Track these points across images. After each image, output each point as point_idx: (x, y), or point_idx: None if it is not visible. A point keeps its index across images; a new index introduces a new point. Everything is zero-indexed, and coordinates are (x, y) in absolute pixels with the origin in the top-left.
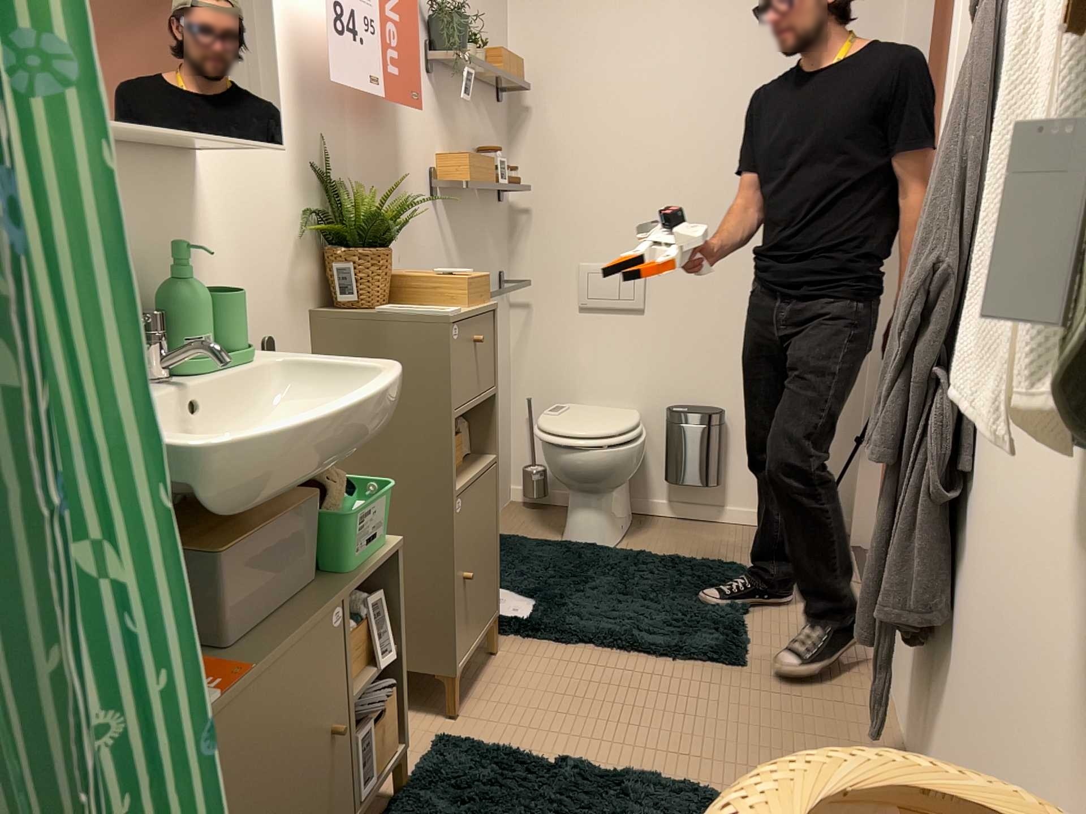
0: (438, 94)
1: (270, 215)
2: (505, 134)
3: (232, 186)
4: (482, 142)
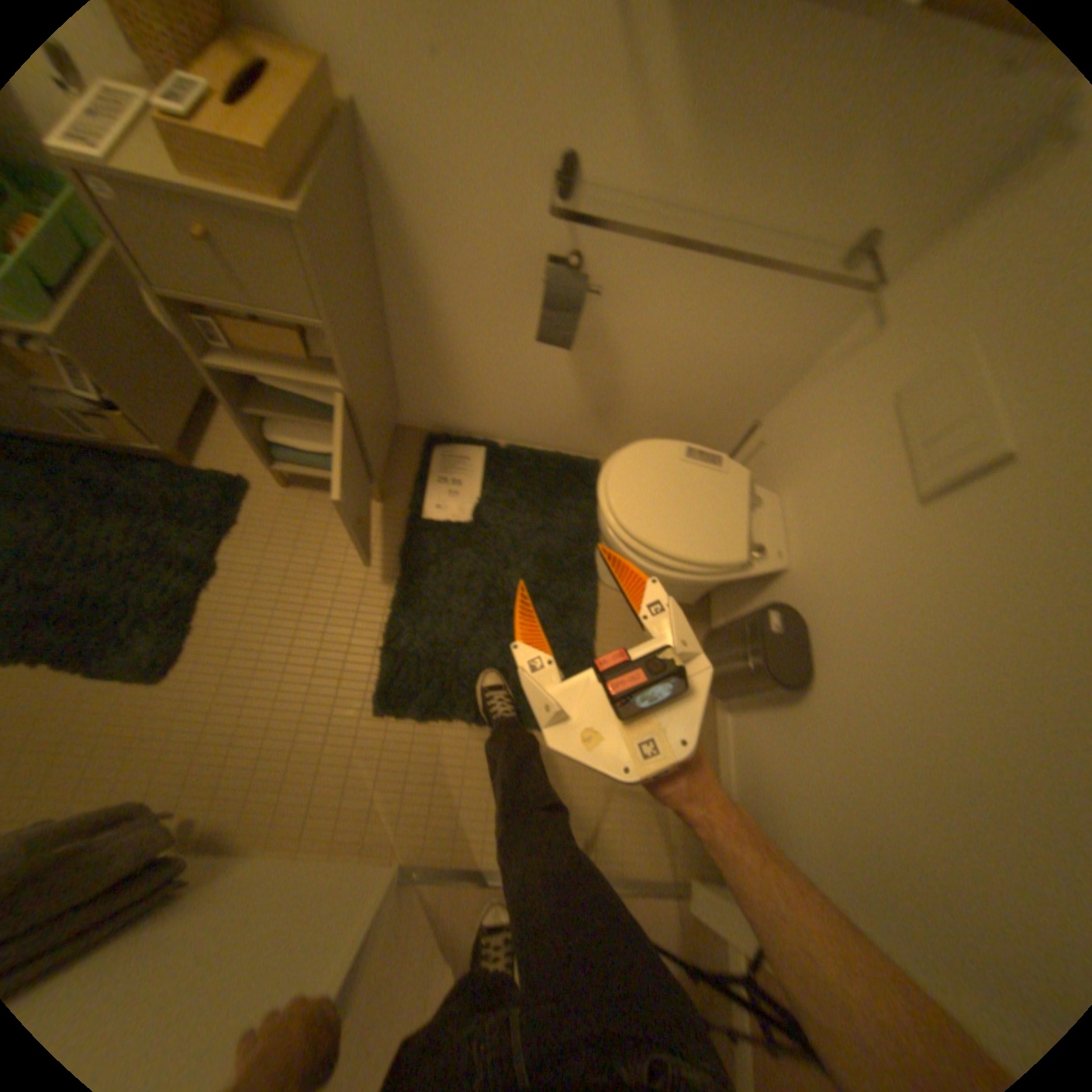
0: None
1: None
2: None
3: None
4: None
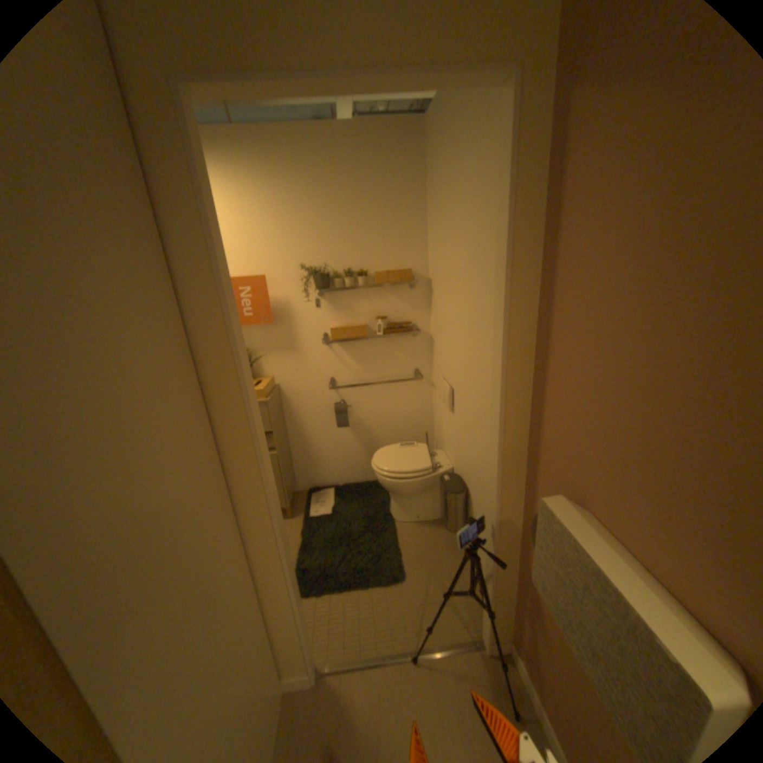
0: (329, 301)
1: None
2: (423, 300)
3: None
4: (386, 310)
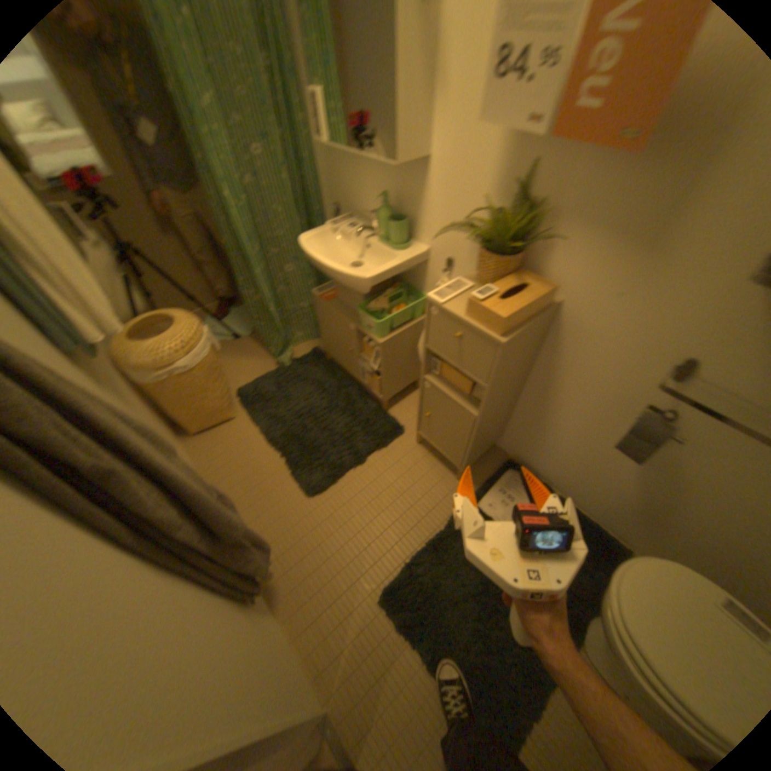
0: None
1: (467, 196)
2: None
3: (445, 173)
4: None
